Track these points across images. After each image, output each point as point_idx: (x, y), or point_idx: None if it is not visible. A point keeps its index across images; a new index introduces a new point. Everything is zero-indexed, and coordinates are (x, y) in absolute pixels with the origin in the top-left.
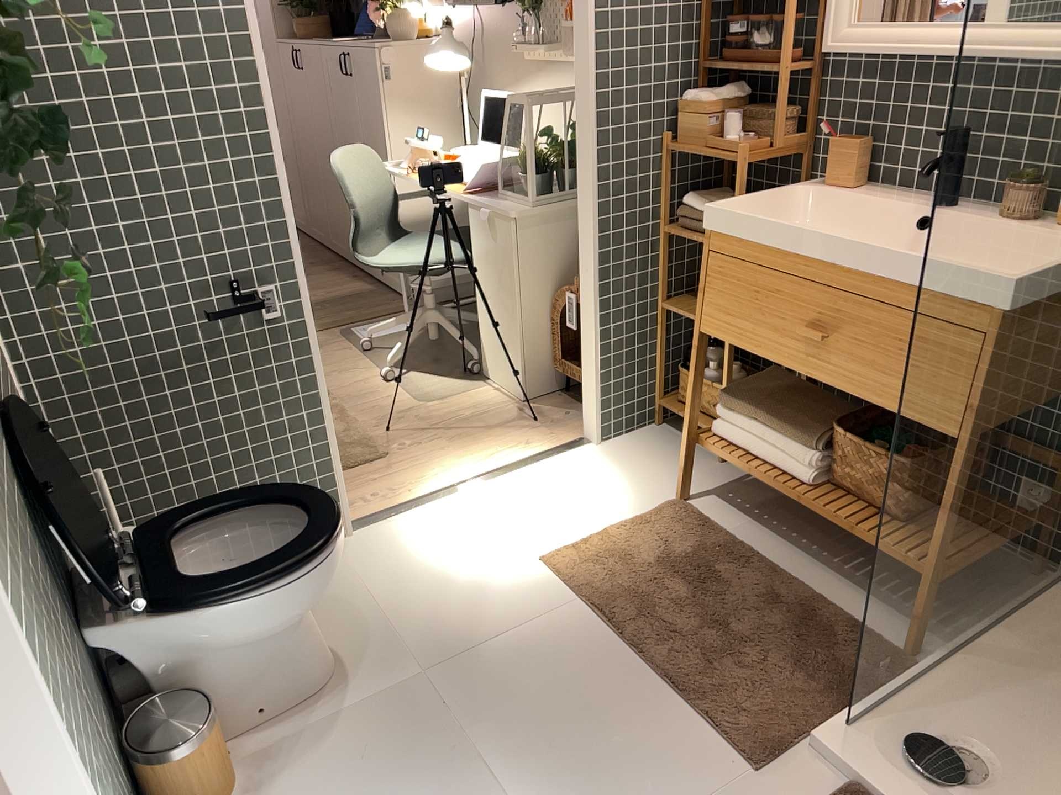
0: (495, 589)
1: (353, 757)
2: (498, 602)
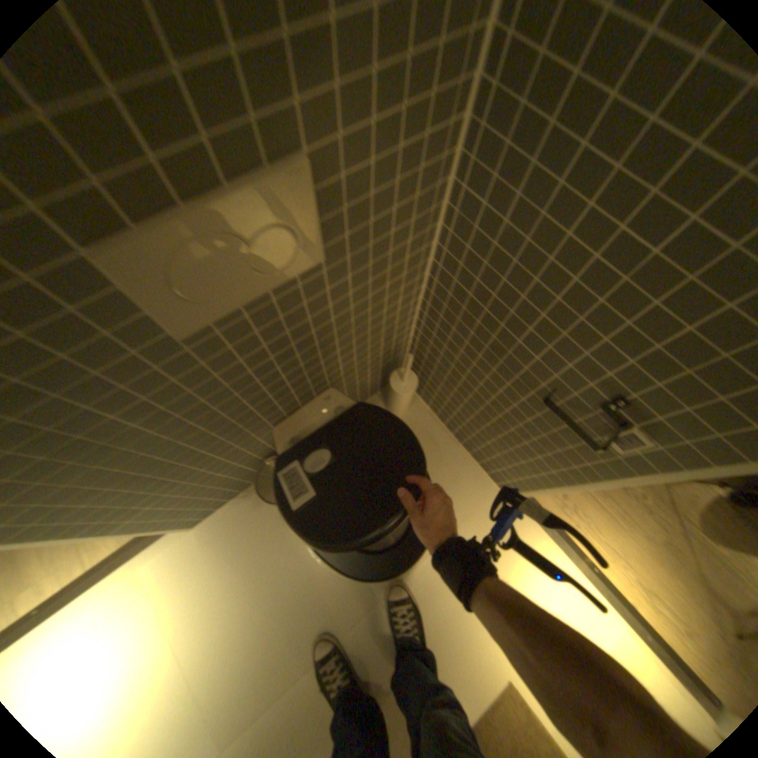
0: (469, 646)
1: (314, 574)
2: (456, 652)
